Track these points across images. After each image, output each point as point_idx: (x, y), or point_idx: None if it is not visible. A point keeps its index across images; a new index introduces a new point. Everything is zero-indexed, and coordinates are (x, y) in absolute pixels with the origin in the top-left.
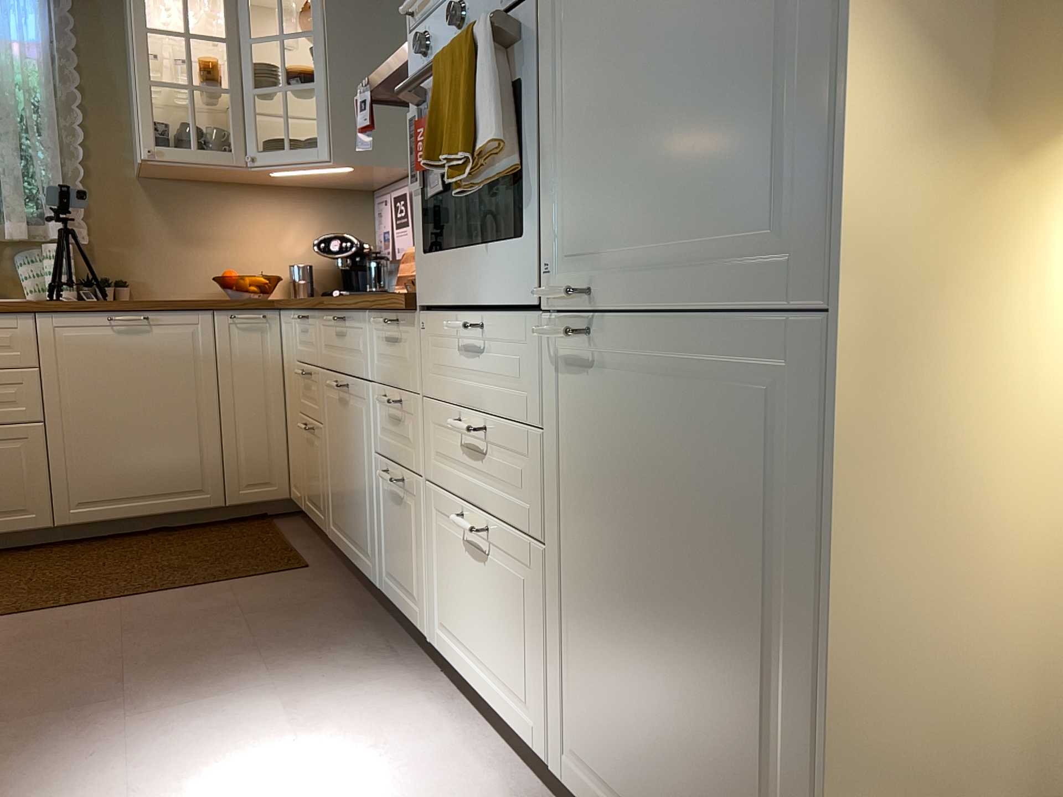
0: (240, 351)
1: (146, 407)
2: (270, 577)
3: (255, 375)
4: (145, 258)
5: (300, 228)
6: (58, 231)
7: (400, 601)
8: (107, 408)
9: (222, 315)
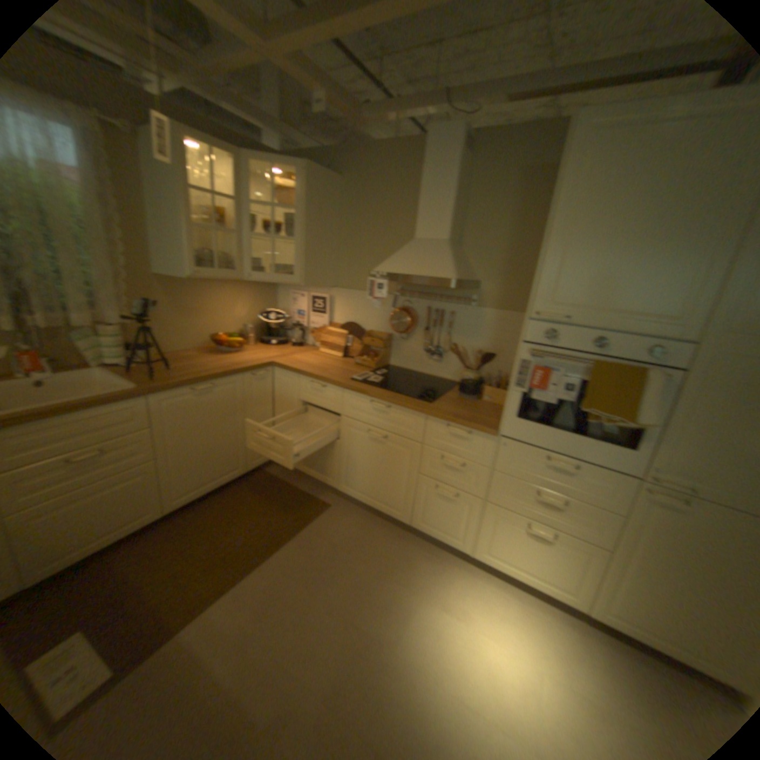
0: (254, 392)
1: (209, 435)
2: (320, 518)
3: (260, 403)
4: (156, 327)
5: (242, 302)
6: (110, 319)
7: (436, 534)
8: (189, 441)
9: (246, 374)
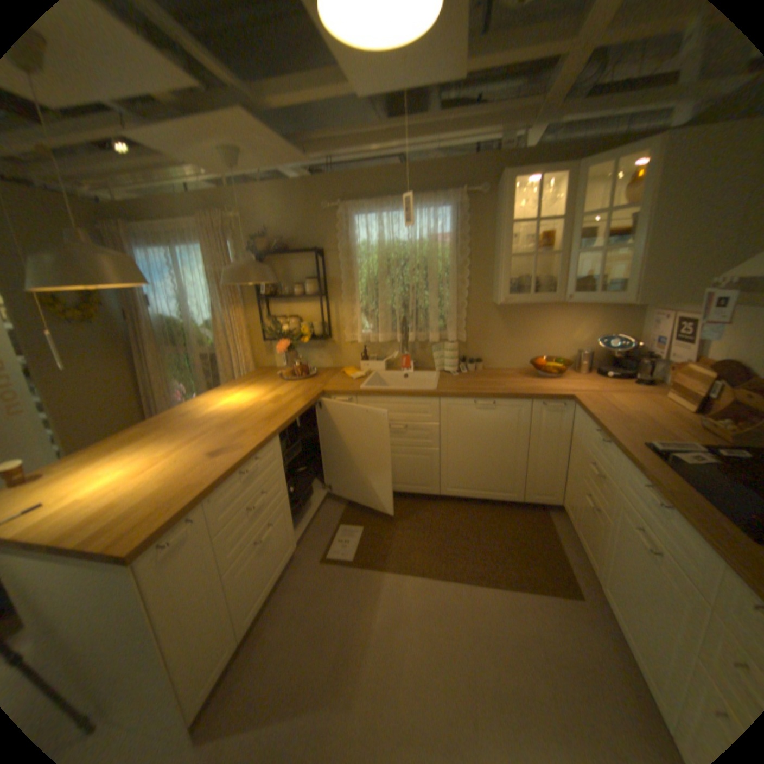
0: (546, 424)
1: (488, 448)
2: (558, 601)
3: (553, 438)
4: (491, 346)
5: (588, 325)
6: (451, 338)
7: None
8: (469, 446)
9: (537, 402)
